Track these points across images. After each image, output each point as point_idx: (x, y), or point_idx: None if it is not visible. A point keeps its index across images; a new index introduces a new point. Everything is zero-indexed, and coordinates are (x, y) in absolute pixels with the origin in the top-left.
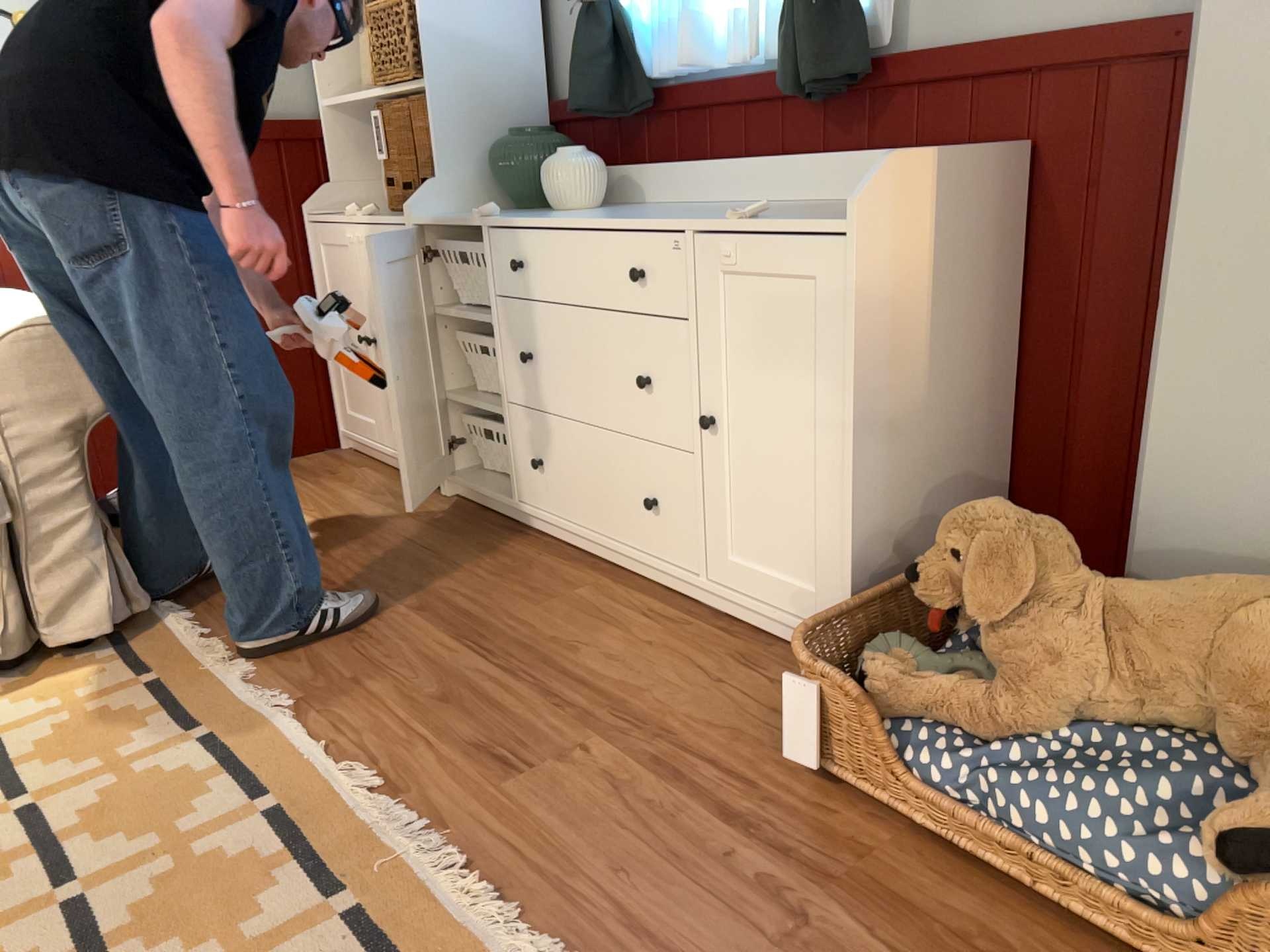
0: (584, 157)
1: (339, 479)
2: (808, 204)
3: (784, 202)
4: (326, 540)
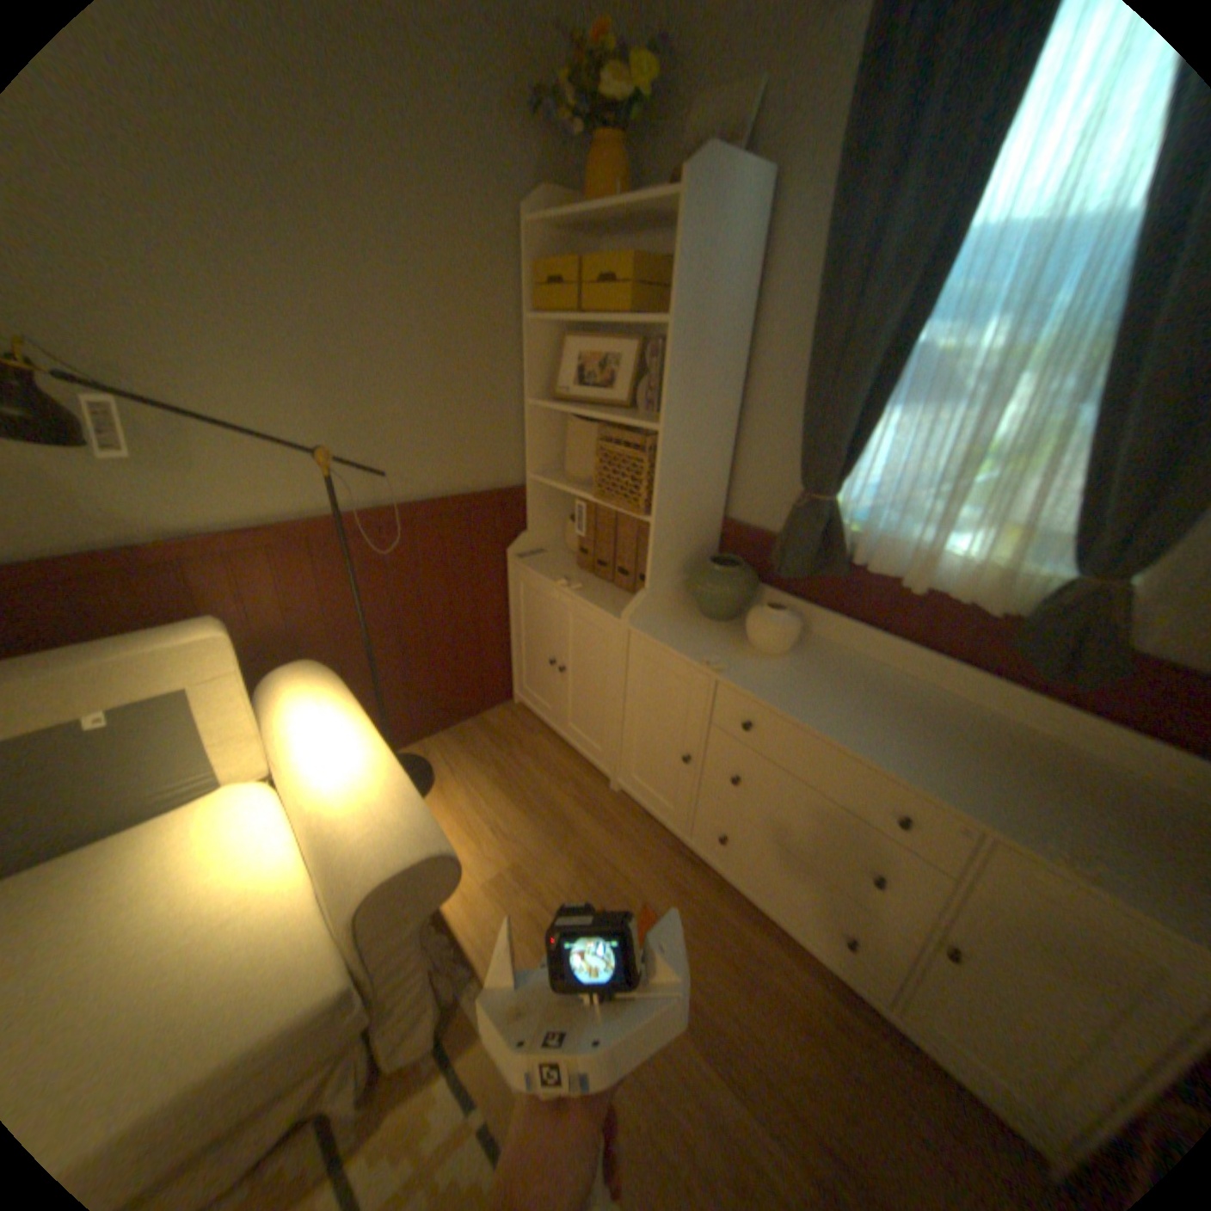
0: (794, 617)
1: (526, 749)
2: (1017, 731)
3: (976, 703)
4: (547, 854)
